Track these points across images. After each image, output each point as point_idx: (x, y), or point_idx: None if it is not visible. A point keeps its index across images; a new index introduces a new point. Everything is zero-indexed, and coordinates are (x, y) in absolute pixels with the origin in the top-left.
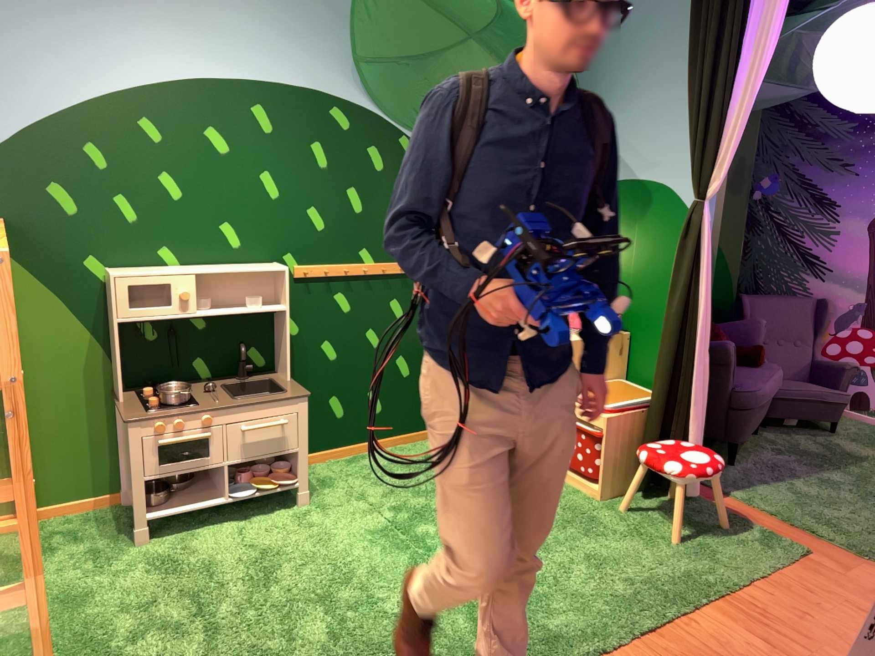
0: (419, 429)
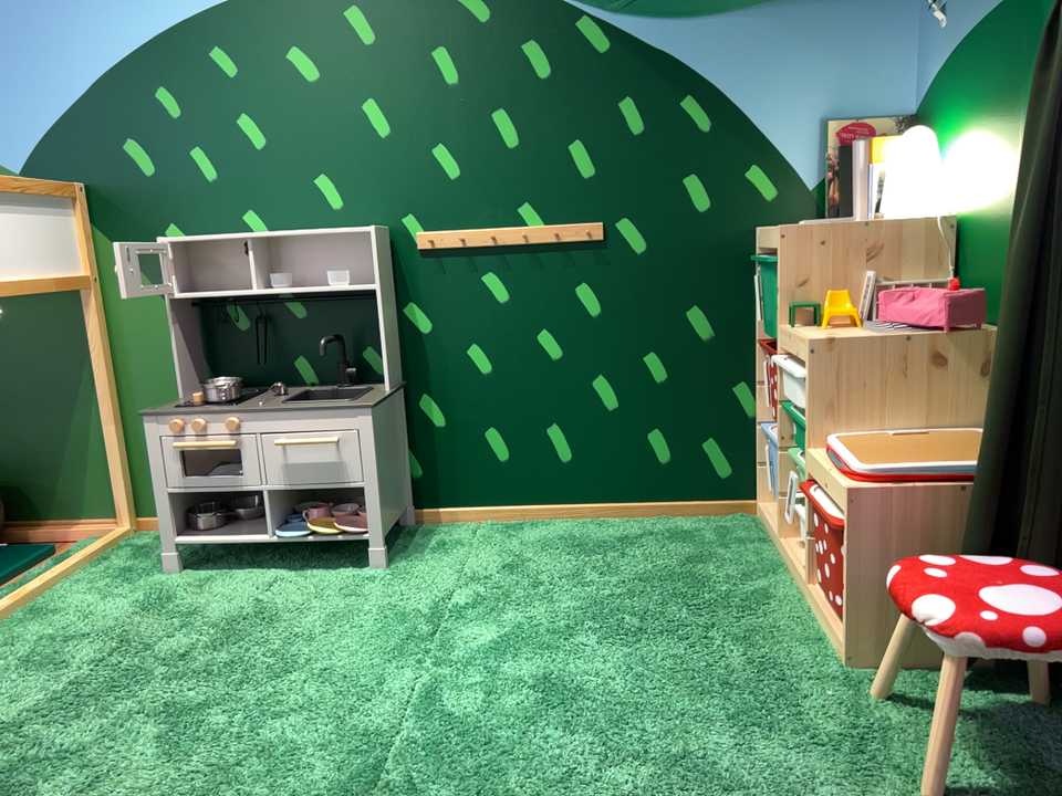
0: (644, 501)
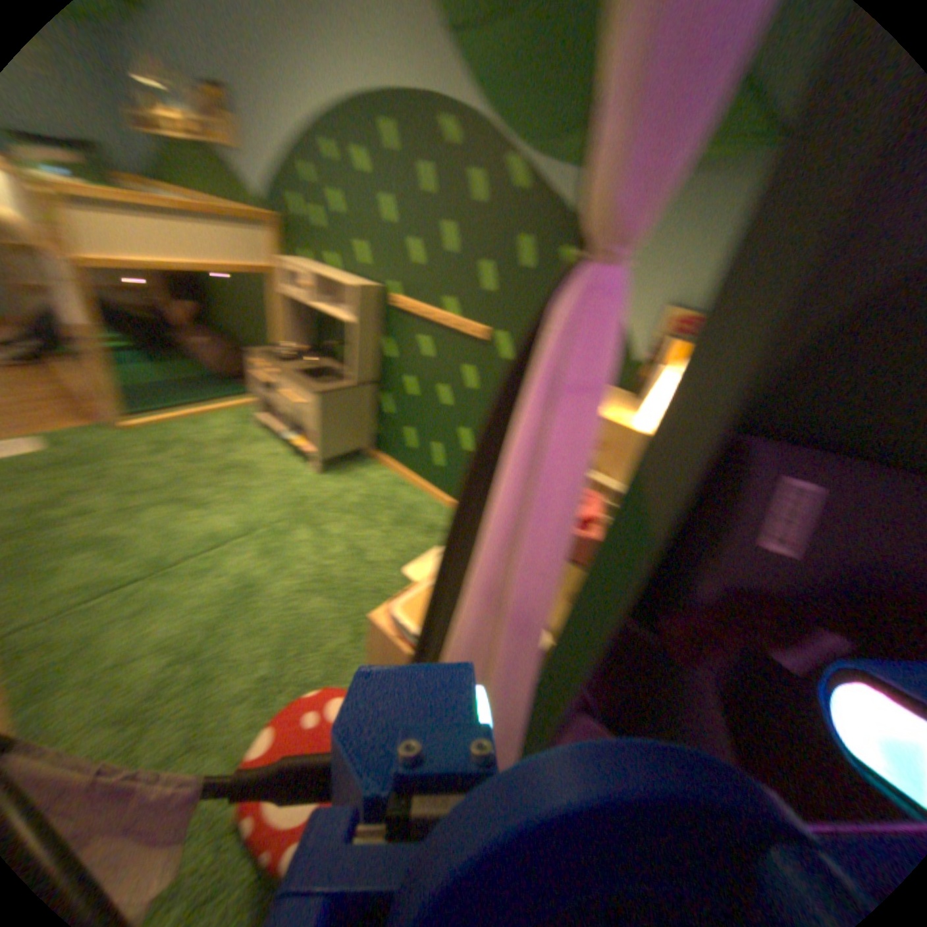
0: None
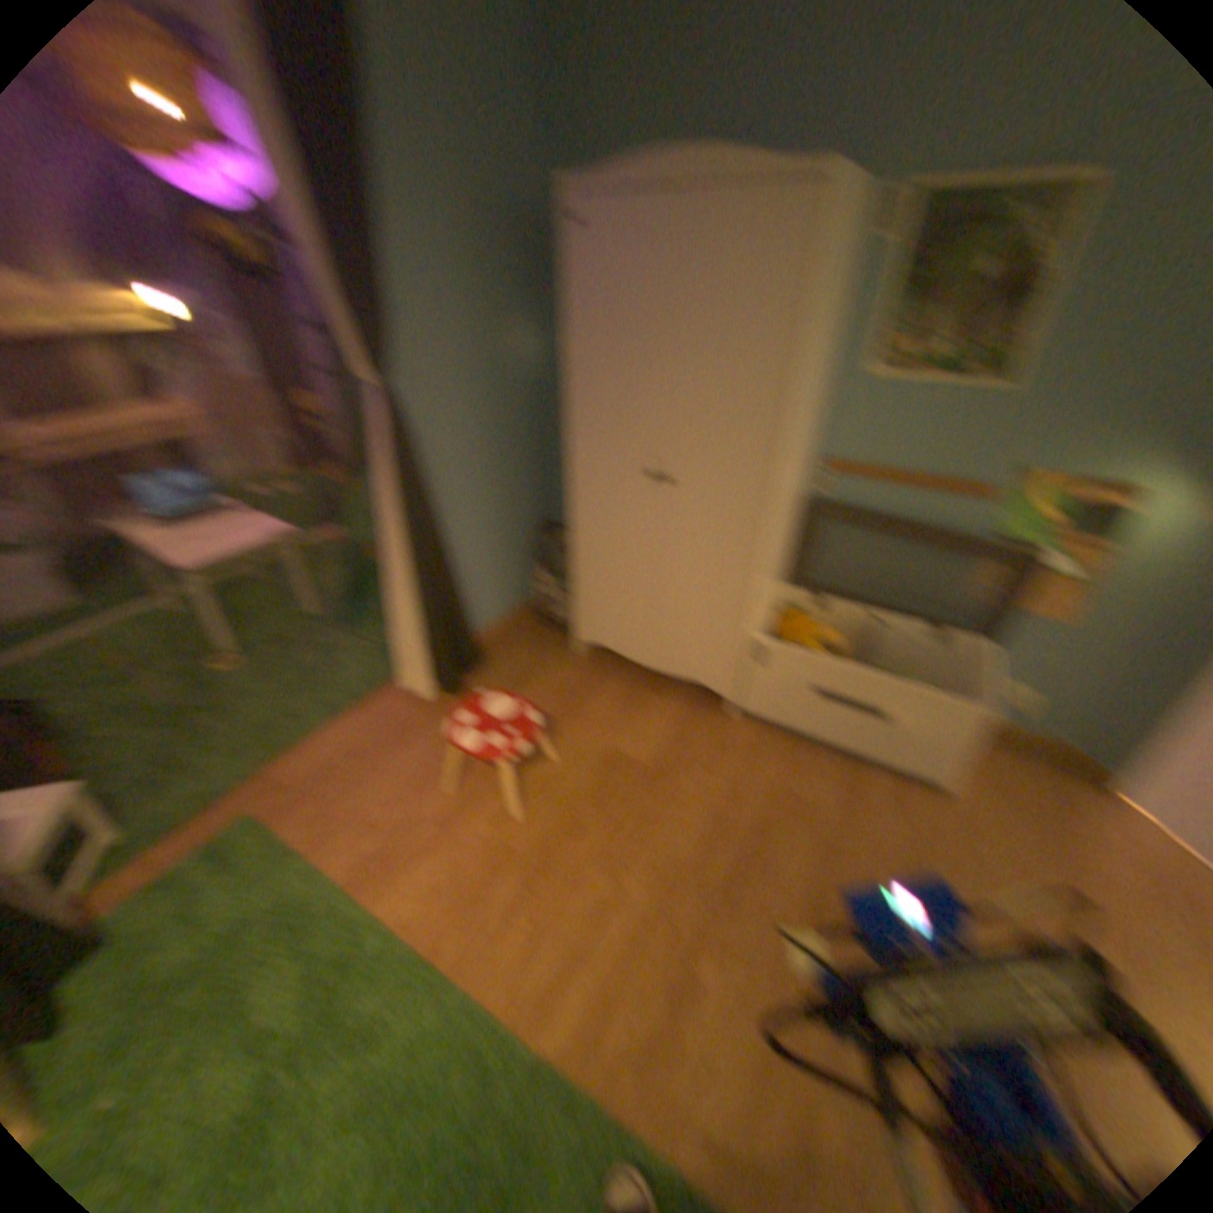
0: None
